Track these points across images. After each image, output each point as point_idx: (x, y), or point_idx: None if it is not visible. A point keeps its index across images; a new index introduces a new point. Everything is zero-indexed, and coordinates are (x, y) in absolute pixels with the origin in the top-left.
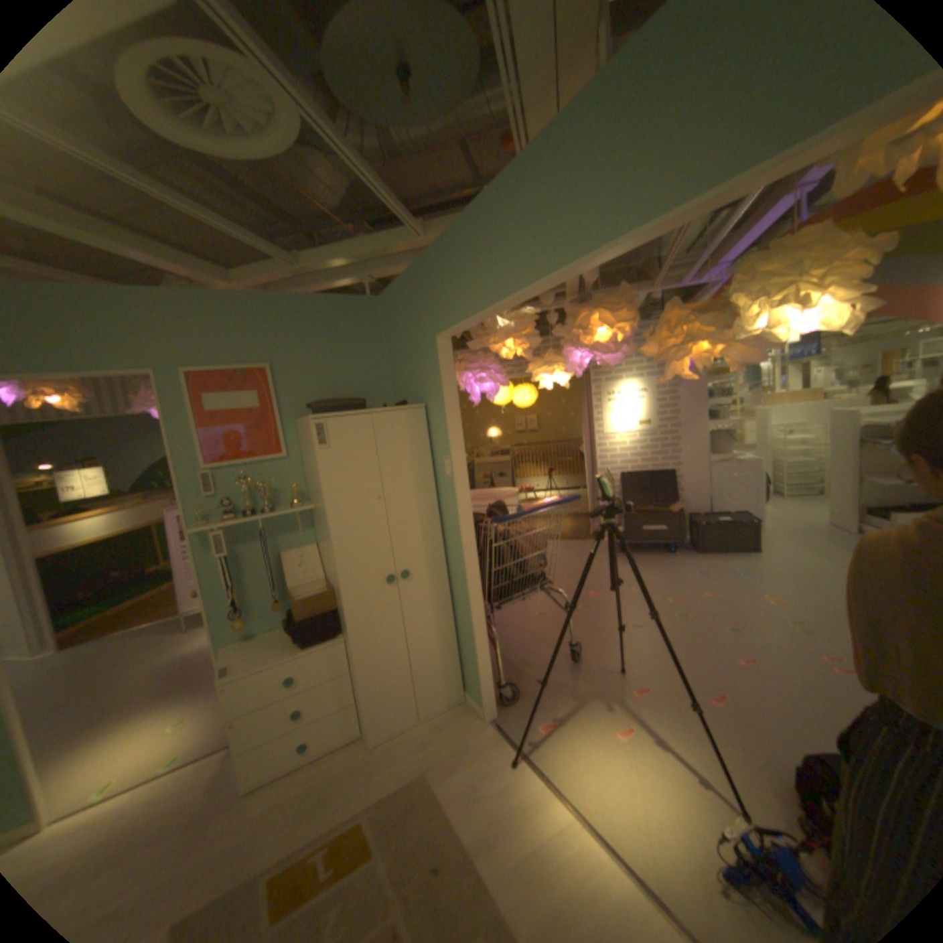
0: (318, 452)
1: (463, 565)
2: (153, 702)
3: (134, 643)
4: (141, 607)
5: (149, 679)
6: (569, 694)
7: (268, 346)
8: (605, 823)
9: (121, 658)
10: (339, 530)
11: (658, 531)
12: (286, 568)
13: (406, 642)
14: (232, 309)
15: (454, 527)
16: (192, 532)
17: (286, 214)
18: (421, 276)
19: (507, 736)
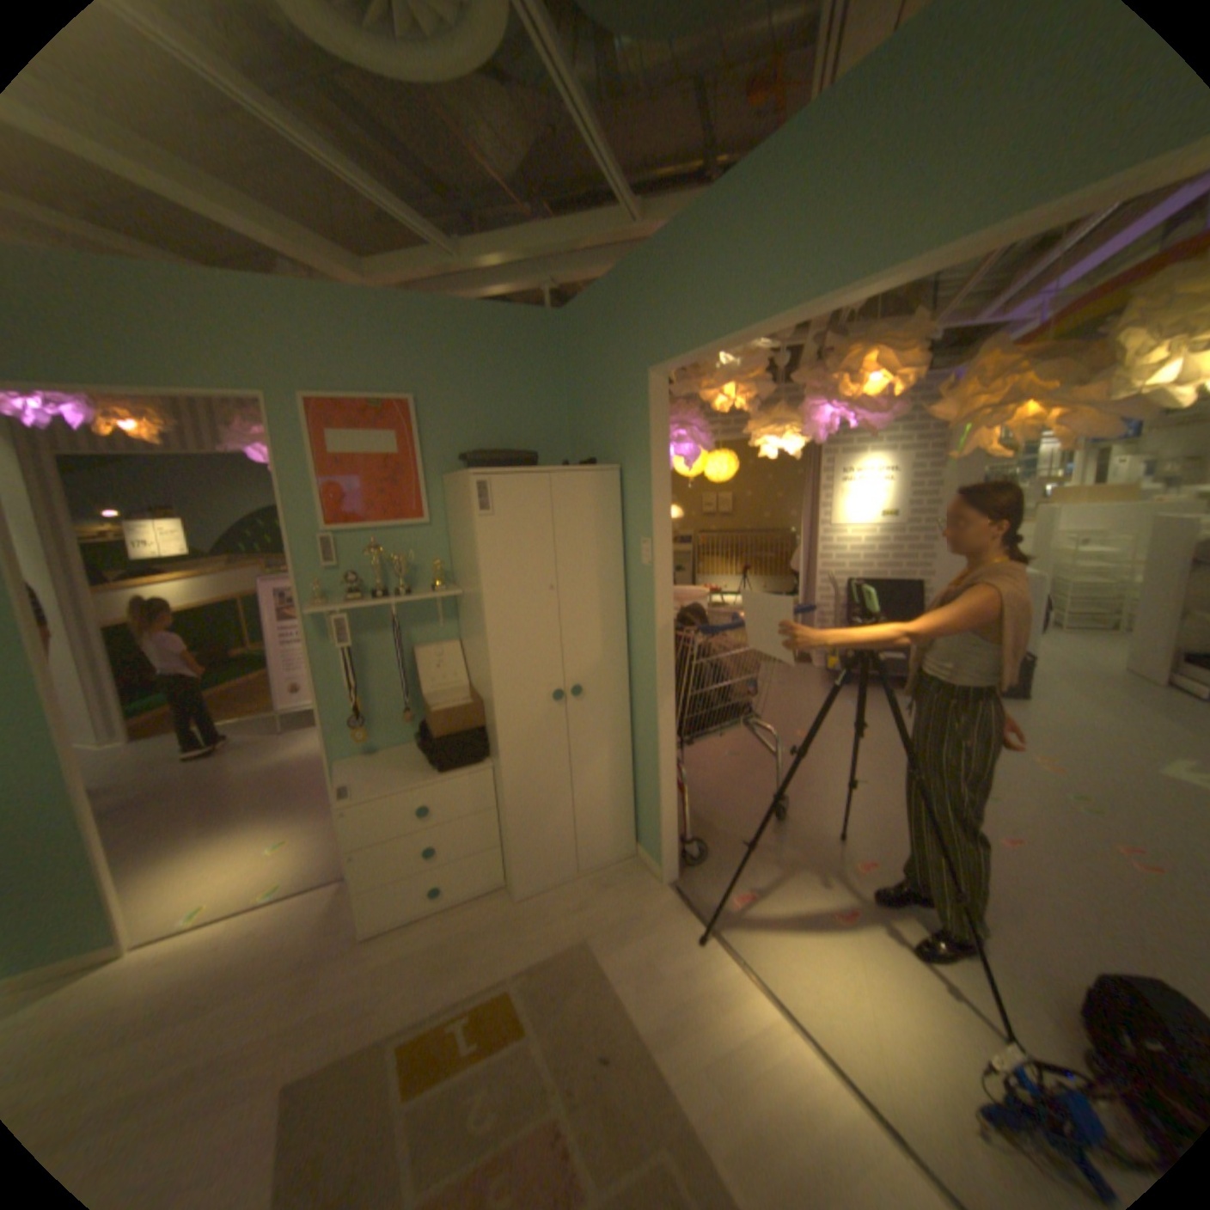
0: (478, 520)
1: (654, 685)
2: (246, 816)
3: (220, 742)
4: (225, 698)
5: (240, 788)
6: (772, 860)
7: (414, 370)
8: (823, 1028)
9: (205, 758)
10: (498, 626)
11: (893, 660)
12: (421, 668)
13: (571, 776)
14: (369, 314)
15: (646, 635)
16: (309, 613)
17: (440, 184)
18: (634, 281)
19: (692, 905)
